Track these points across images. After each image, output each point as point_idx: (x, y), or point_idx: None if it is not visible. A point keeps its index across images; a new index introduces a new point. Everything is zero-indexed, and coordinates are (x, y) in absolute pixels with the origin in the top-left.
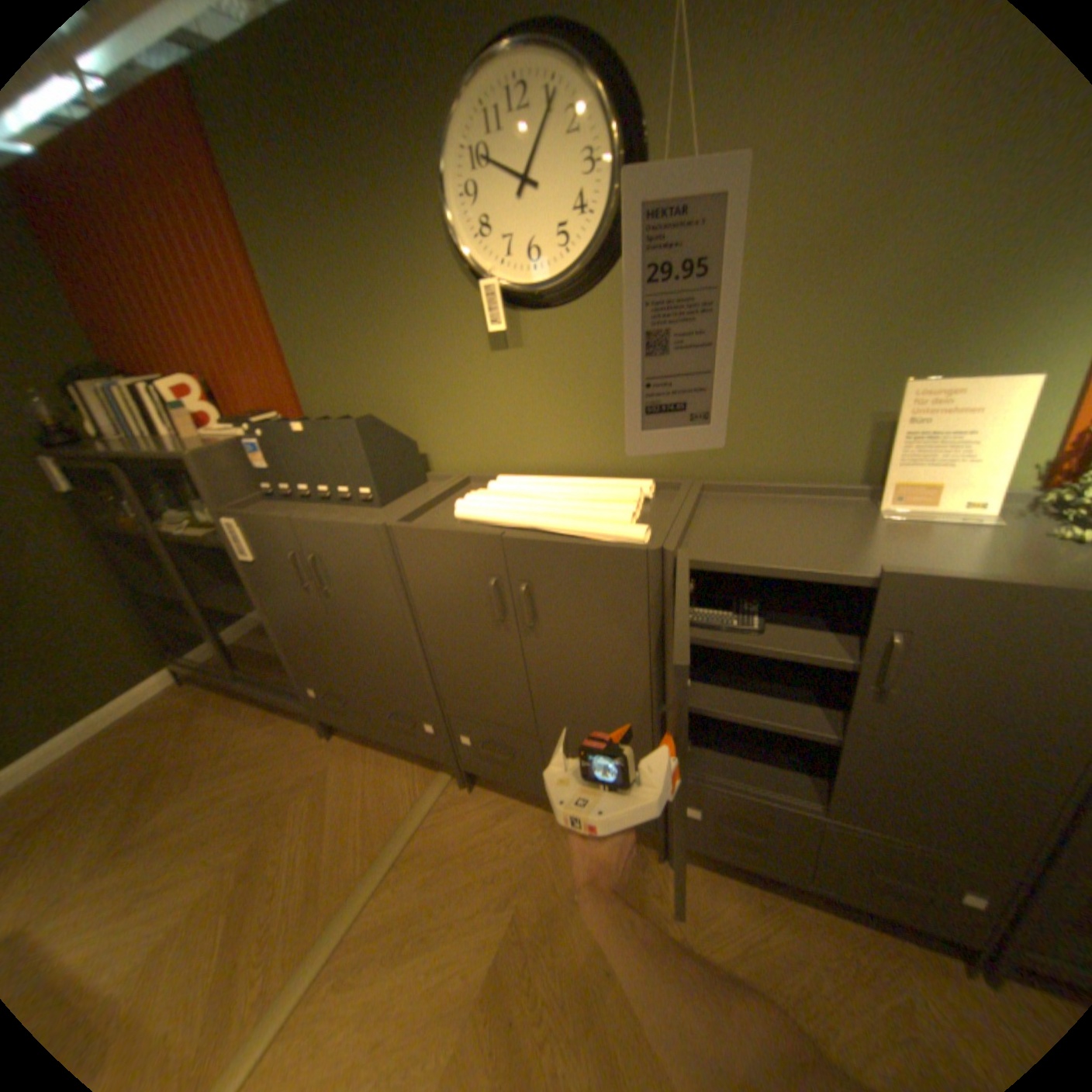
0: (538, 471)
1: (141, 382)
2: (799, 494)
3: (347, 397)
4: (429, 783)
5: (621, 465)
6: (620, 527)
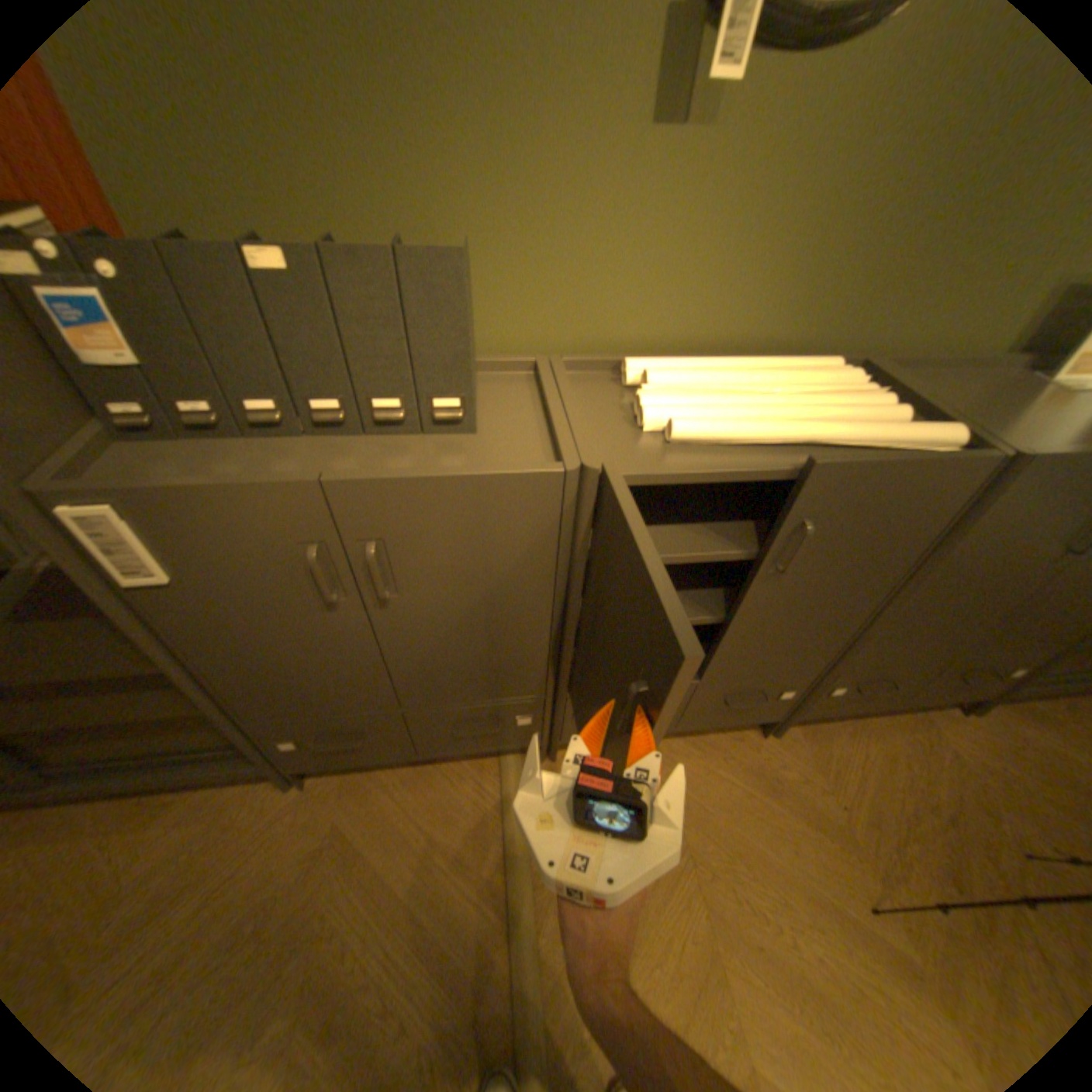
0: (665, 347)
1: None
2: (973, 366)
3: (271, 186)
4: (501, 773)
5: (785, 336)
6: (937, 428)
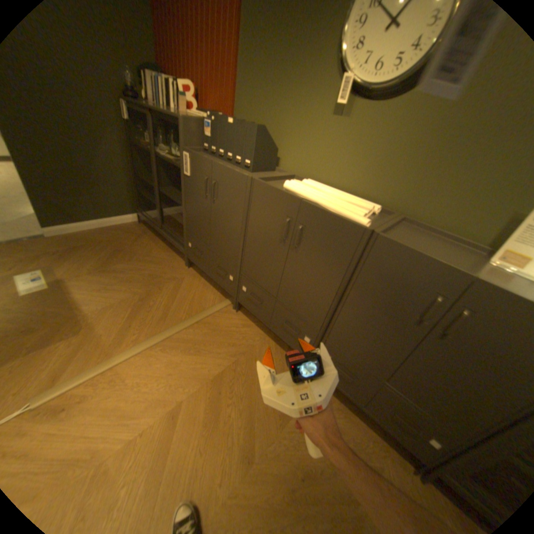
0: (328, 184)
1: (170, 78)
2: (452, 238)
3: (255, 117)
4: (222, 301)
5: (369, 194)
6: (358, 215)
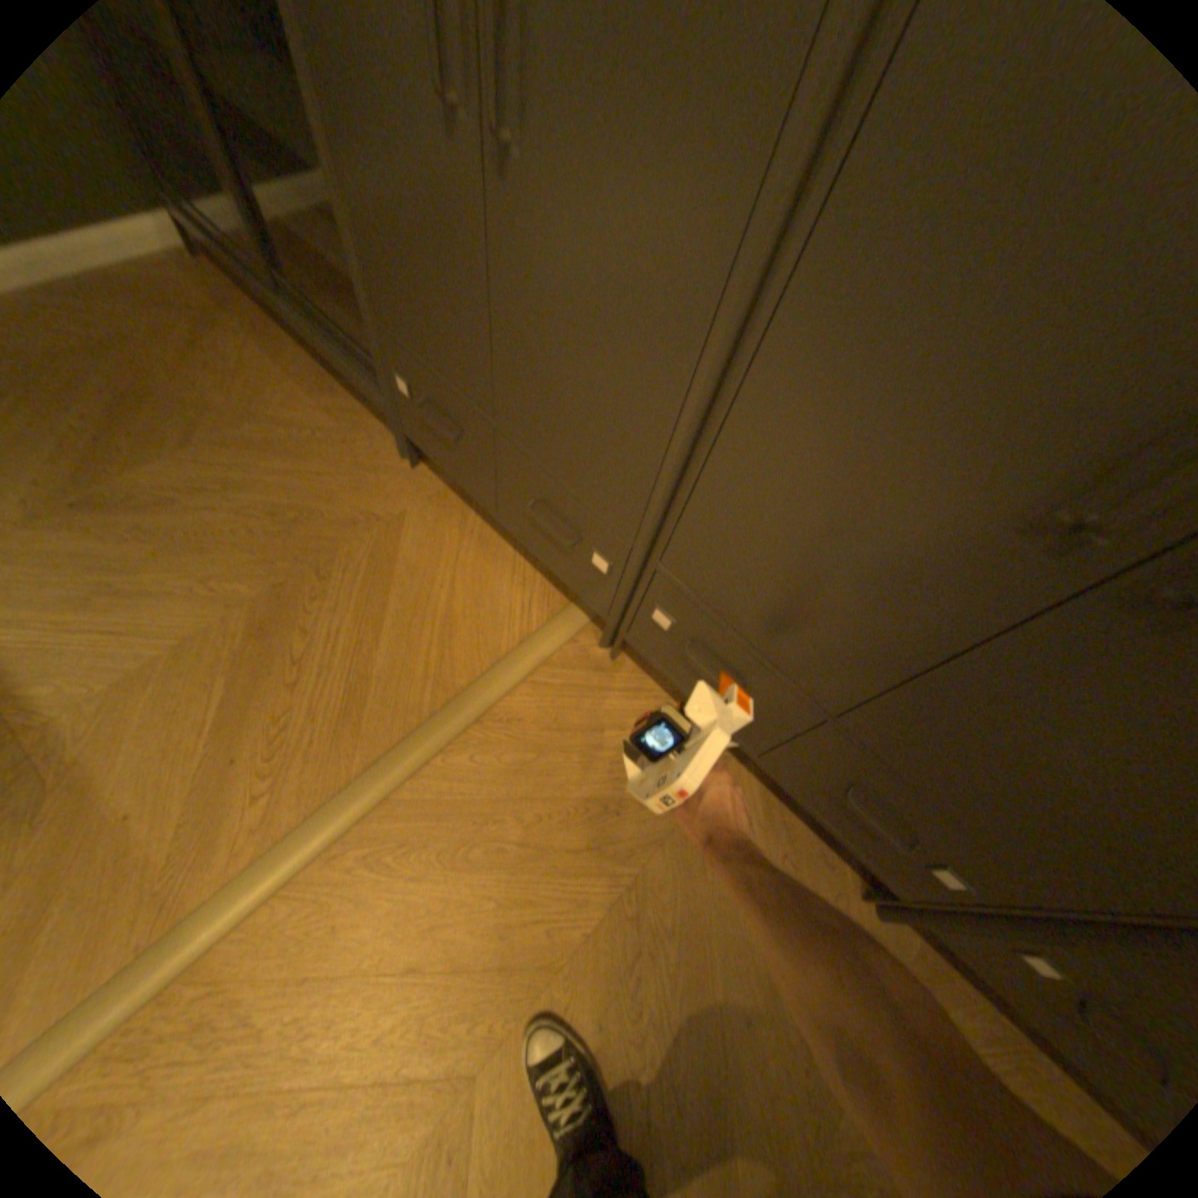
0: None
1: None
2: None
3: None
4: (555, 614)
5: None
6: None
